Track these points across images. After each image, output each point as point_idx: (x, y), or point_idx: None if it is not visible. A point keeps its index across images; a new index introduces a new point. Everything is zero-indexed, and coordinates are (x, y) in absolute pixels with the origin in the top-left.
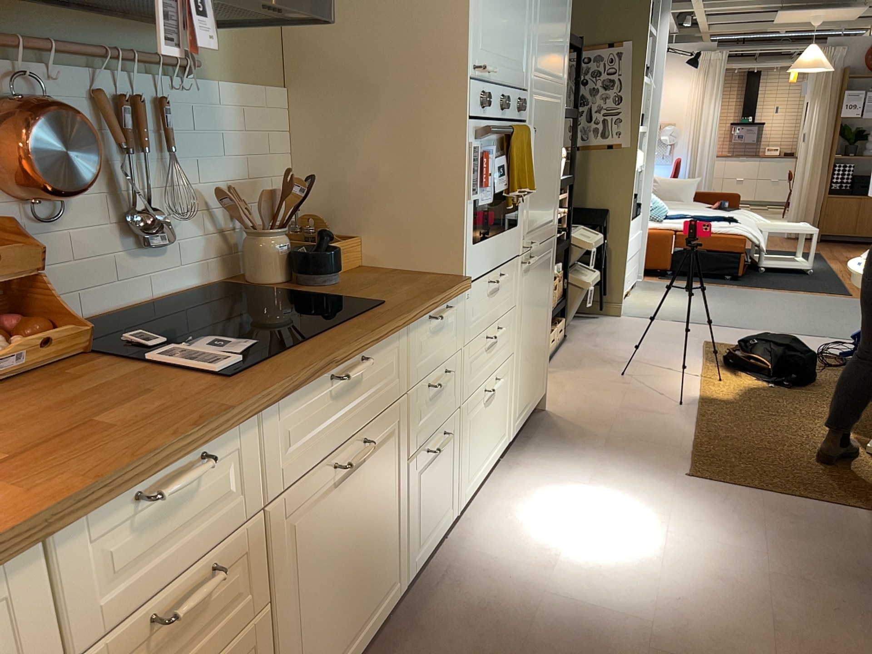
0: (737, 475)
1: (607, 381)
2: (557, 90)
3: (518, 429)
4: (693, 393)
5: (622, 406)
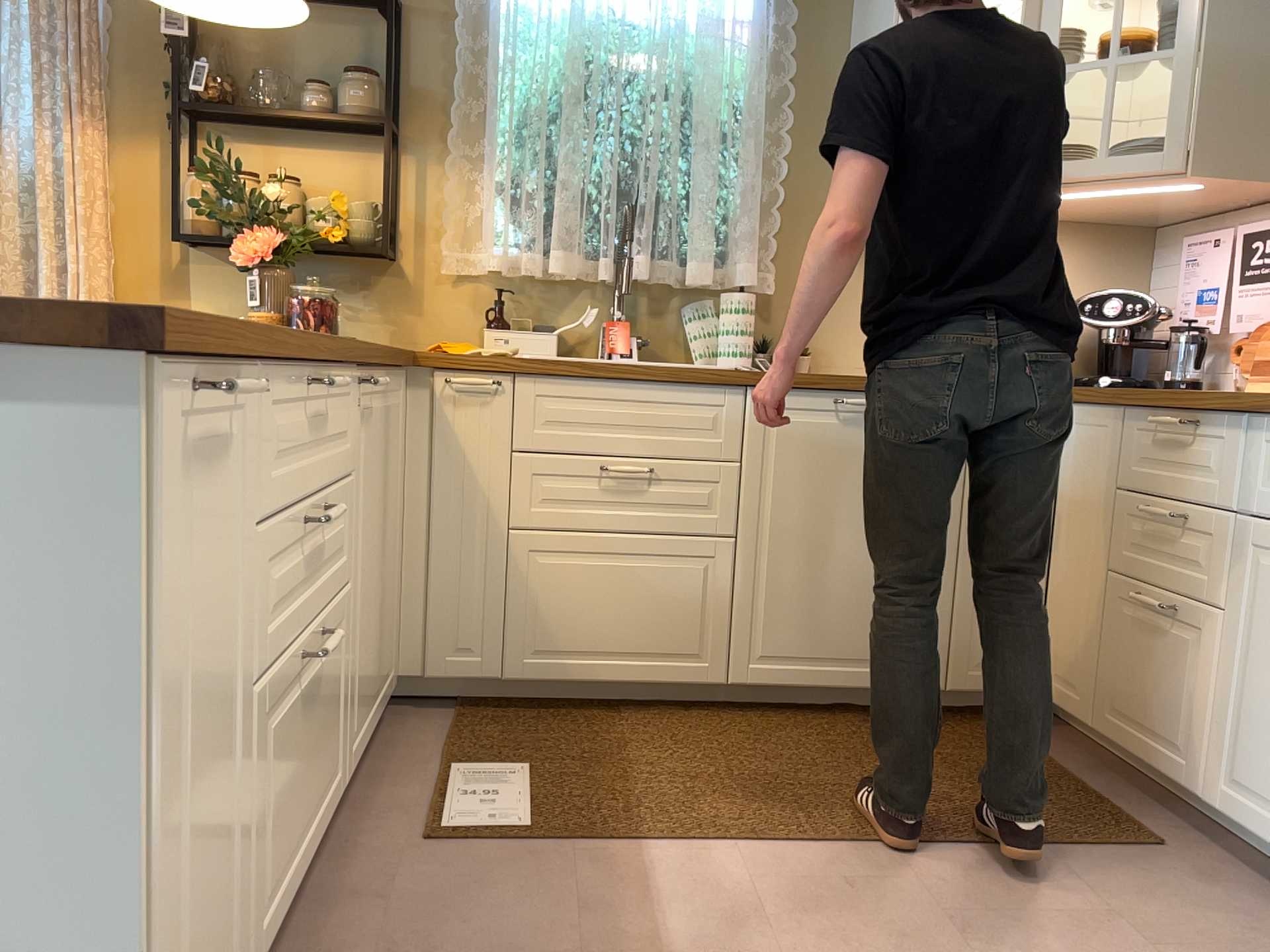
0: None
1: None
2: None
3: None
4: None
5: None
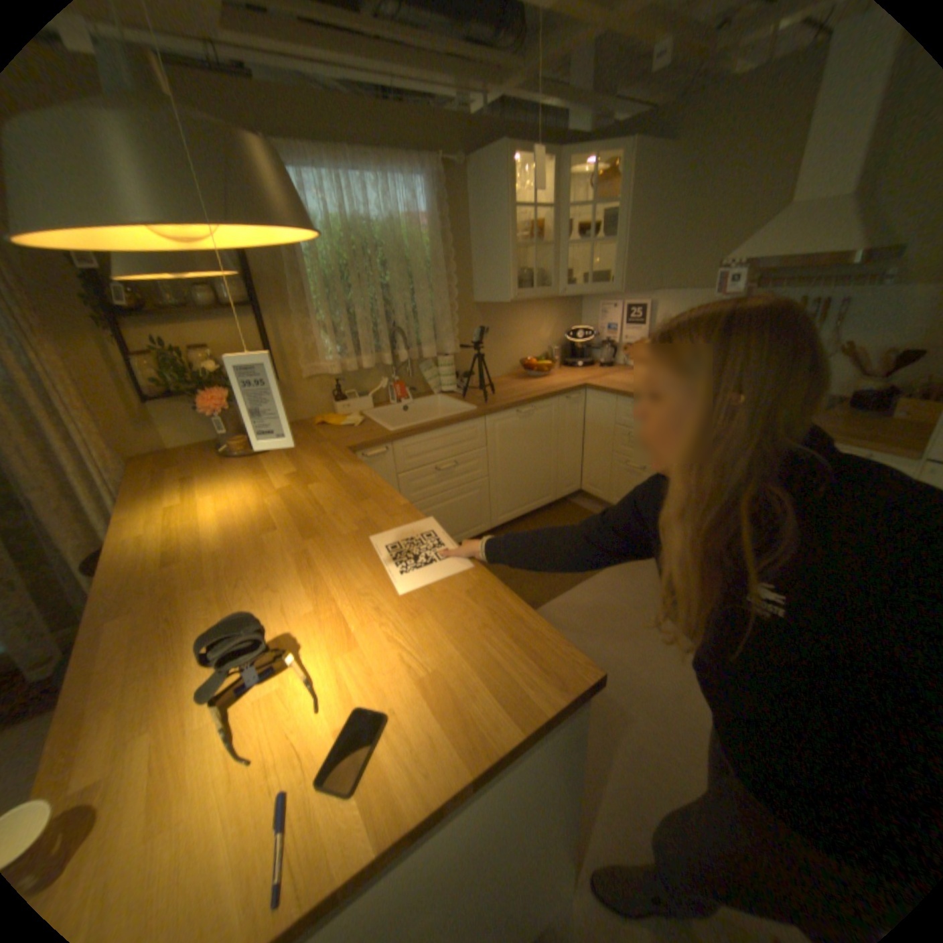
0: None
1: None
2: None
3: None
4: None
5: None
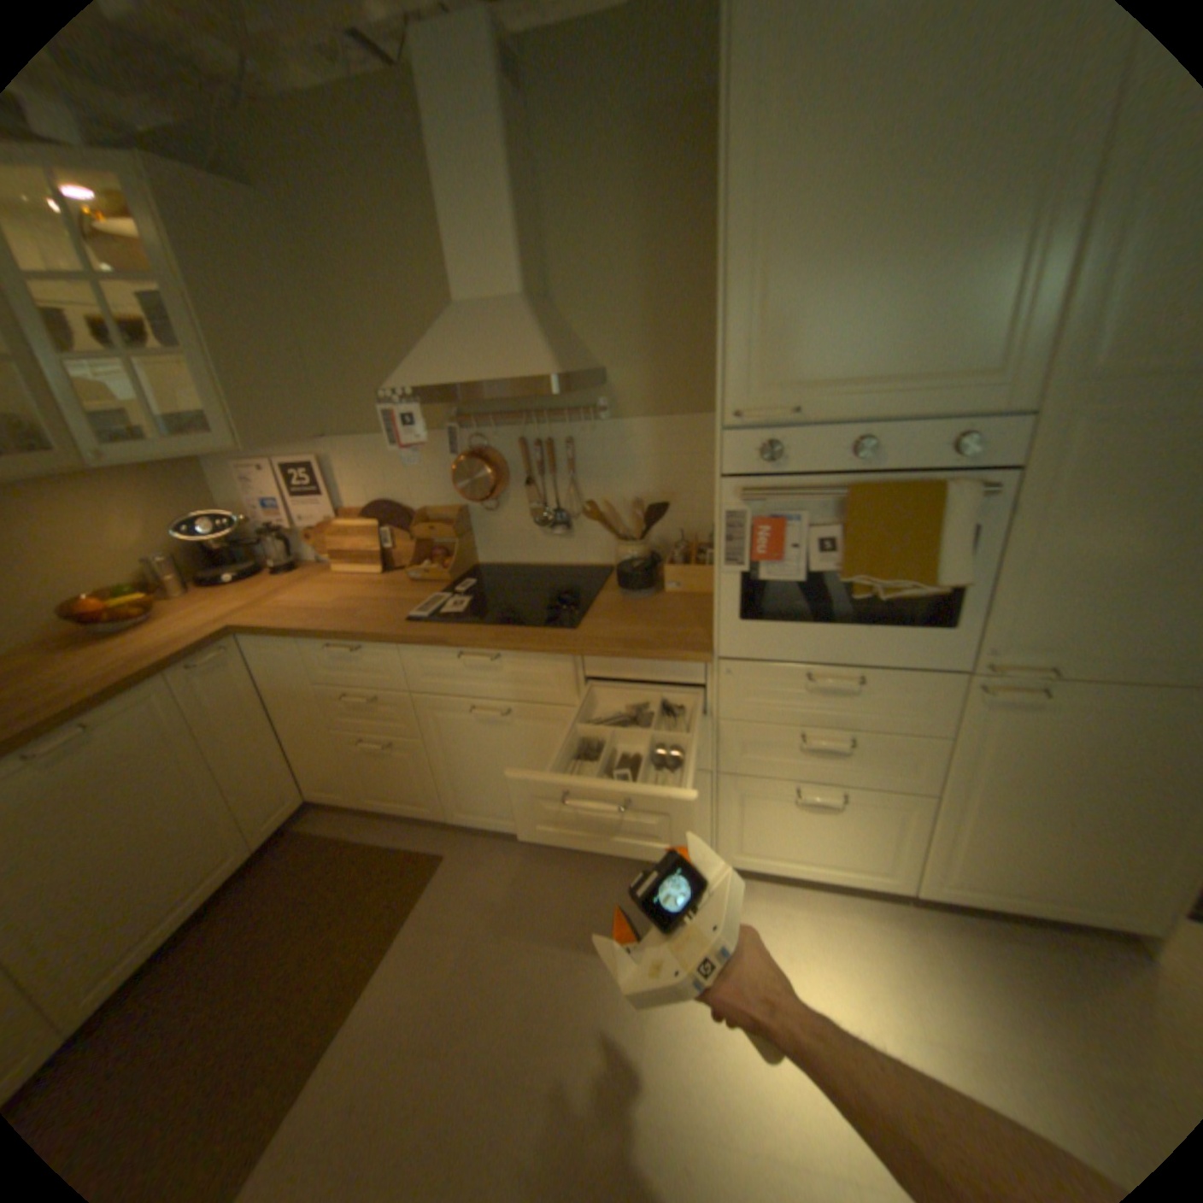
0: None
1: None
2: None
3: (964, 906)
4: None
5: None
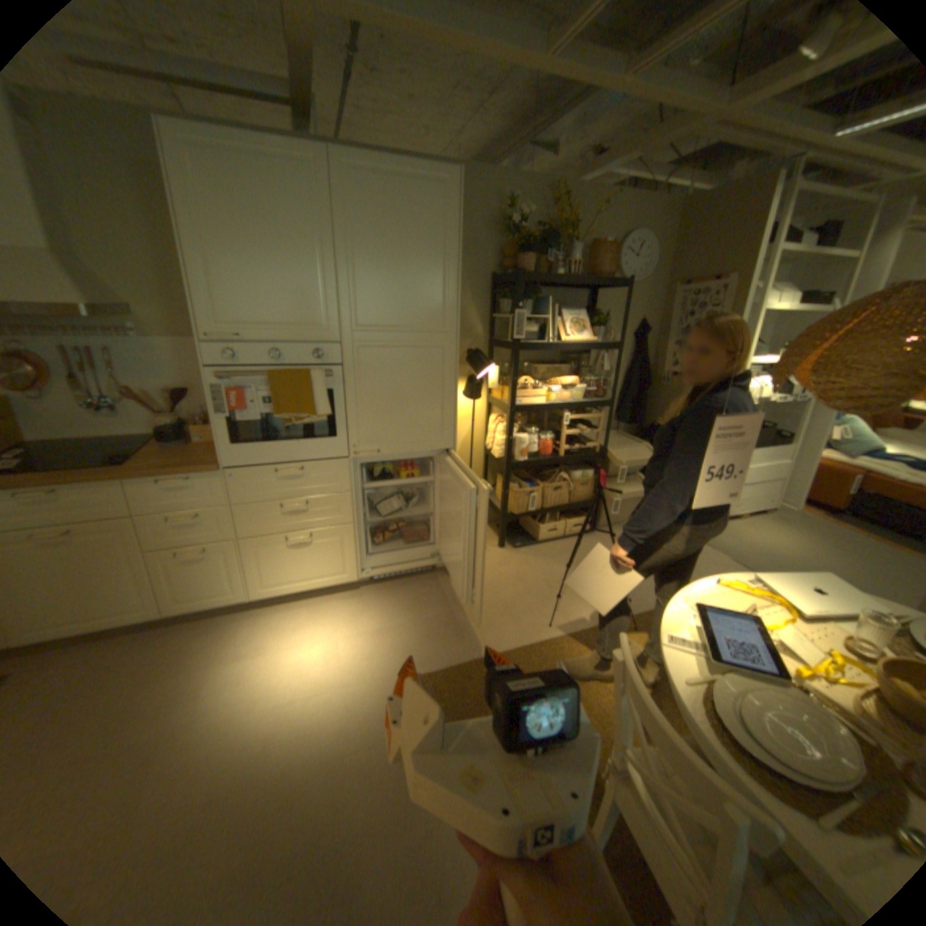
0: (448, 704)
1: (540, 579)
2: (425, 337)
3: (378, 577)
4: (582, 627)
5: (504, 602)
